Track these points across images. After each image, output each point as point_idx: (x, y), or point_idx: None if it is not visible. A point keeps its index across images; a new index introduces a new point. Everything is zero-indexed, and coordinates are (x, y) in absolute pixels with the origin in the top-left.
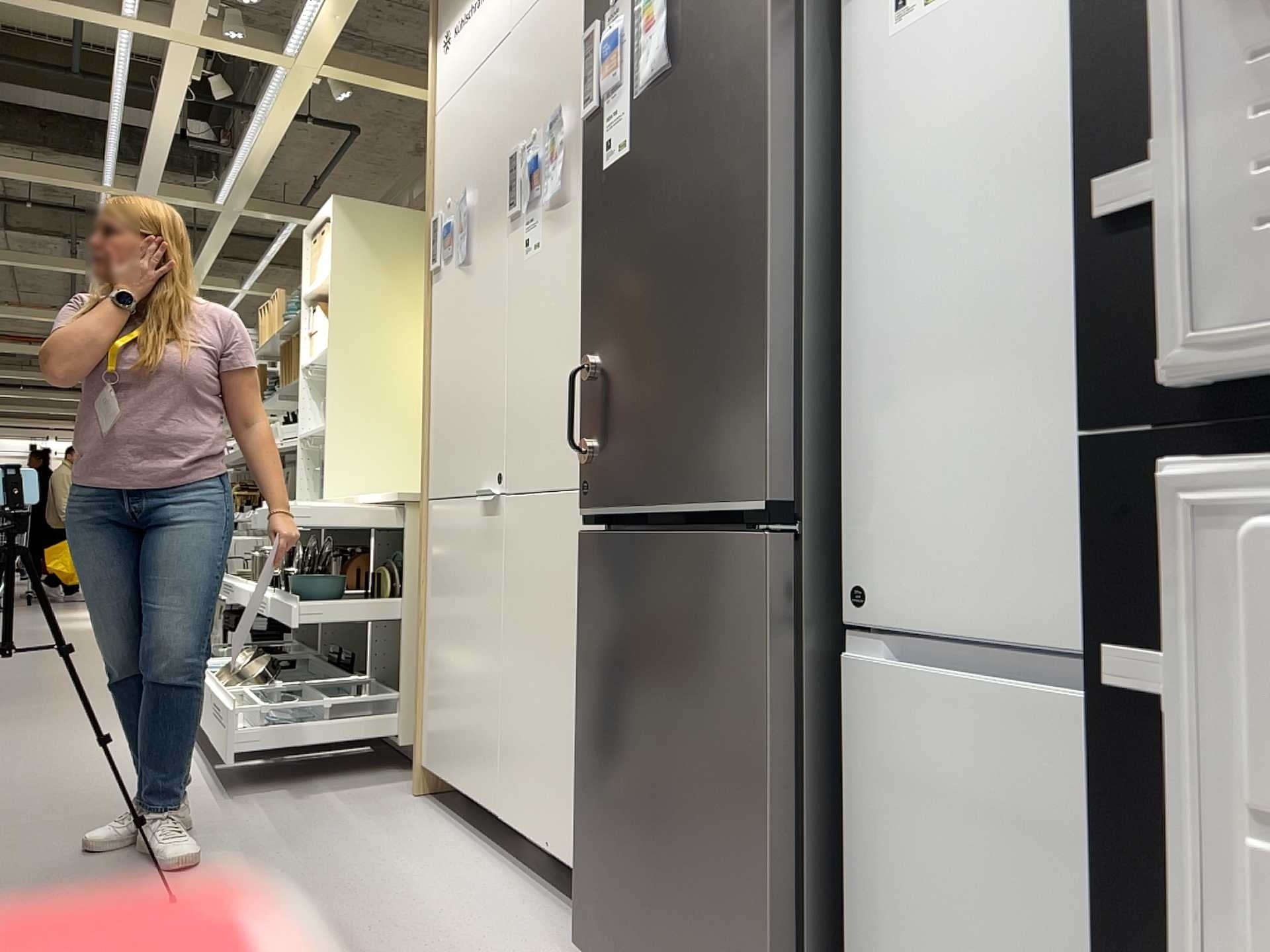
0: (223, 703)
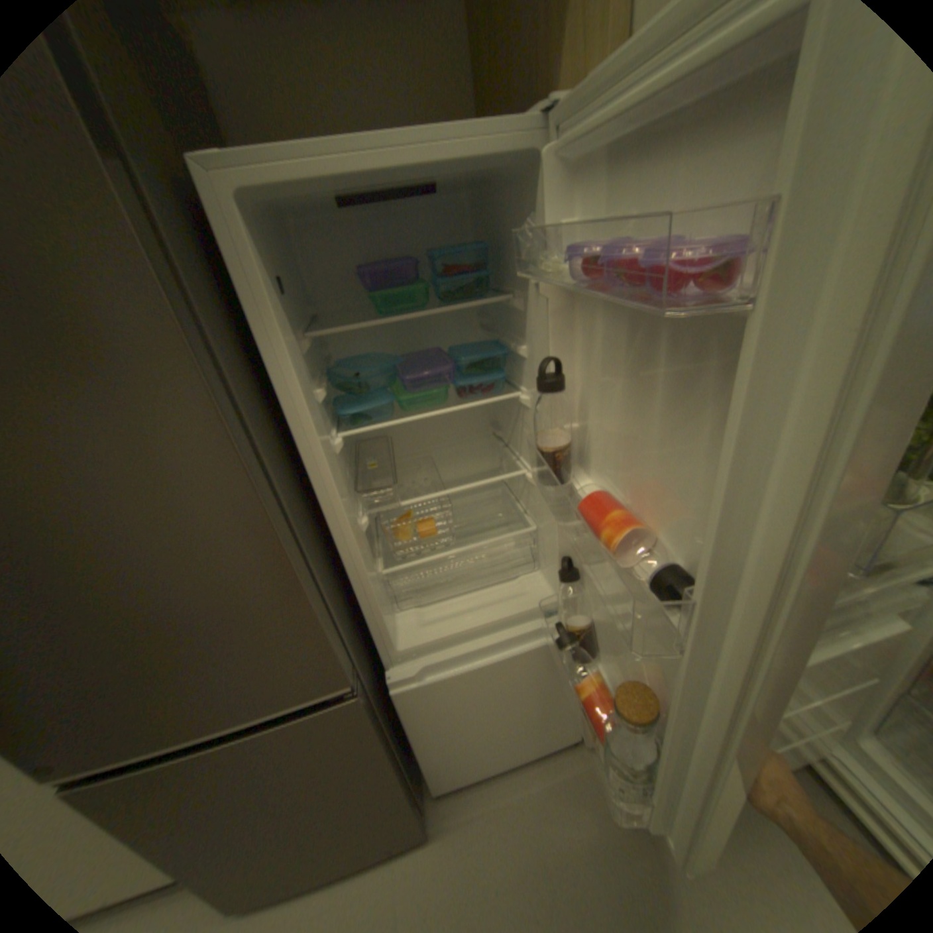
0: None
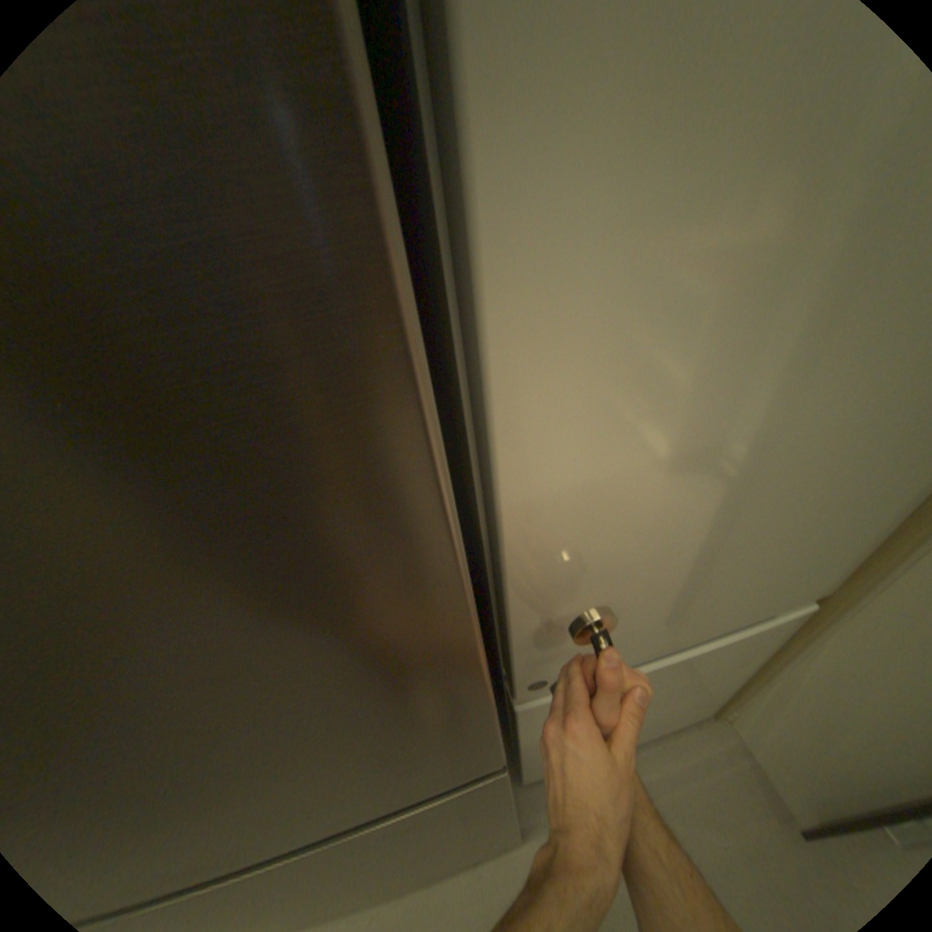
0: None
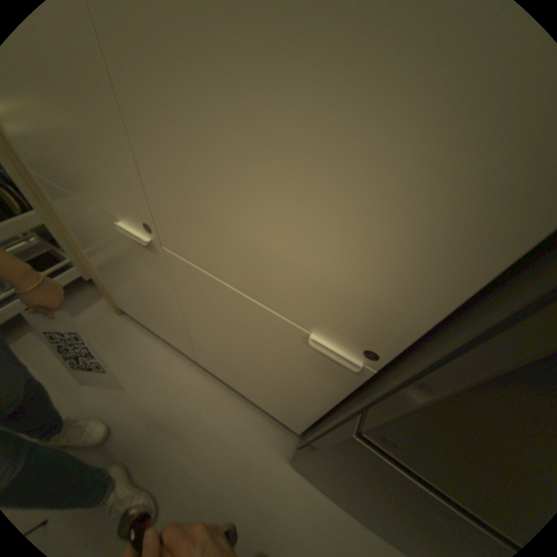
0: None
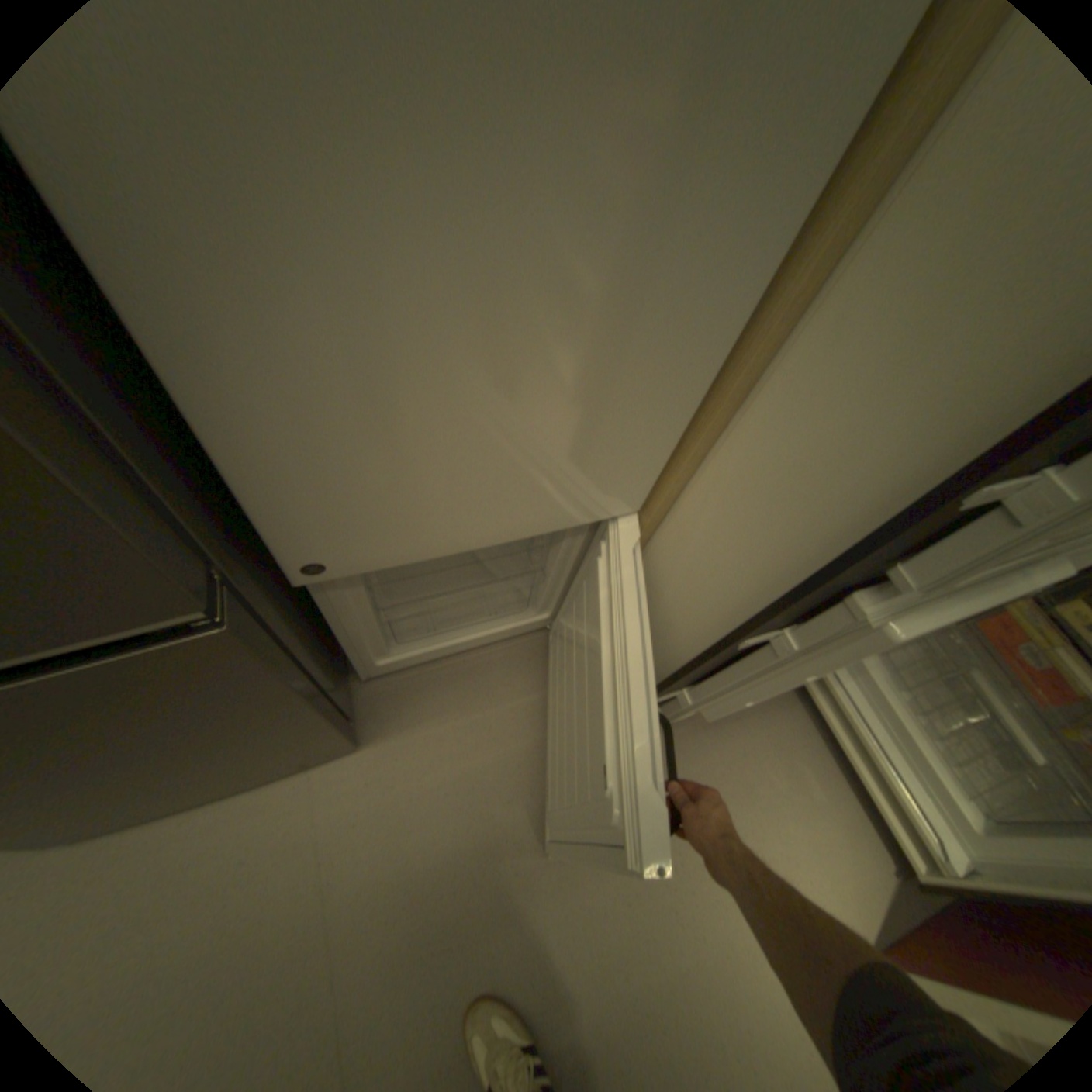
0: None
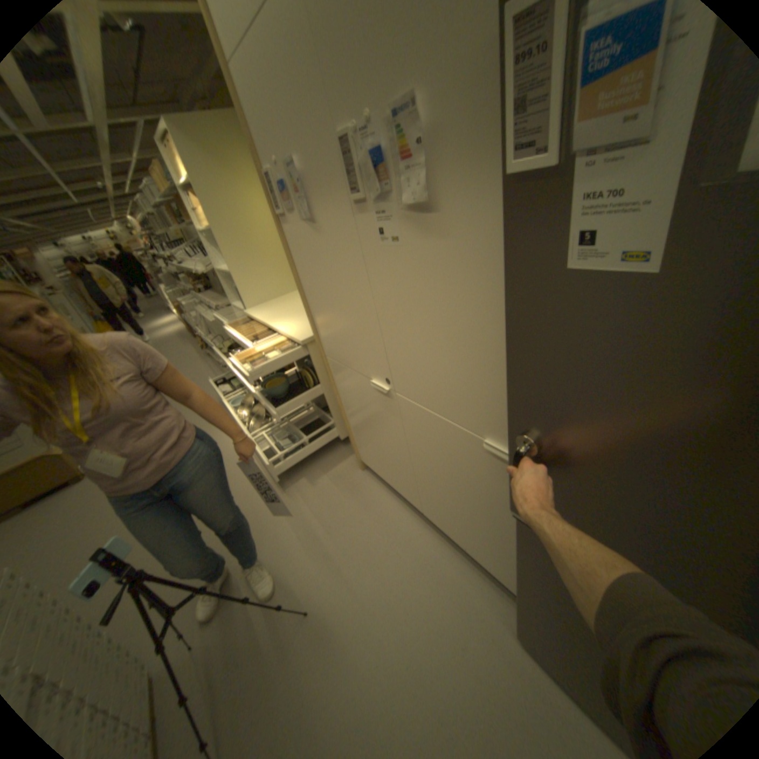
0: (260, 454)
